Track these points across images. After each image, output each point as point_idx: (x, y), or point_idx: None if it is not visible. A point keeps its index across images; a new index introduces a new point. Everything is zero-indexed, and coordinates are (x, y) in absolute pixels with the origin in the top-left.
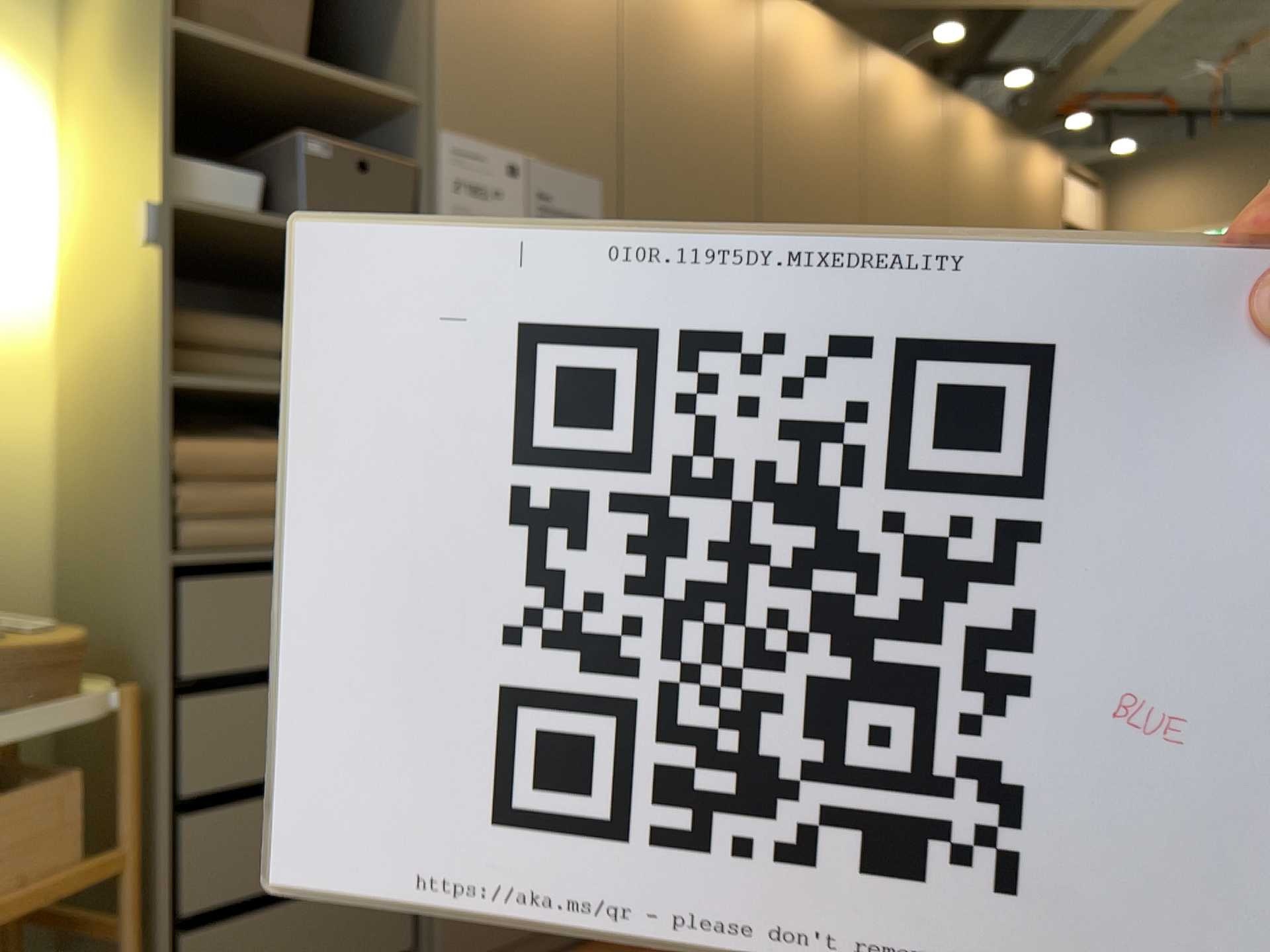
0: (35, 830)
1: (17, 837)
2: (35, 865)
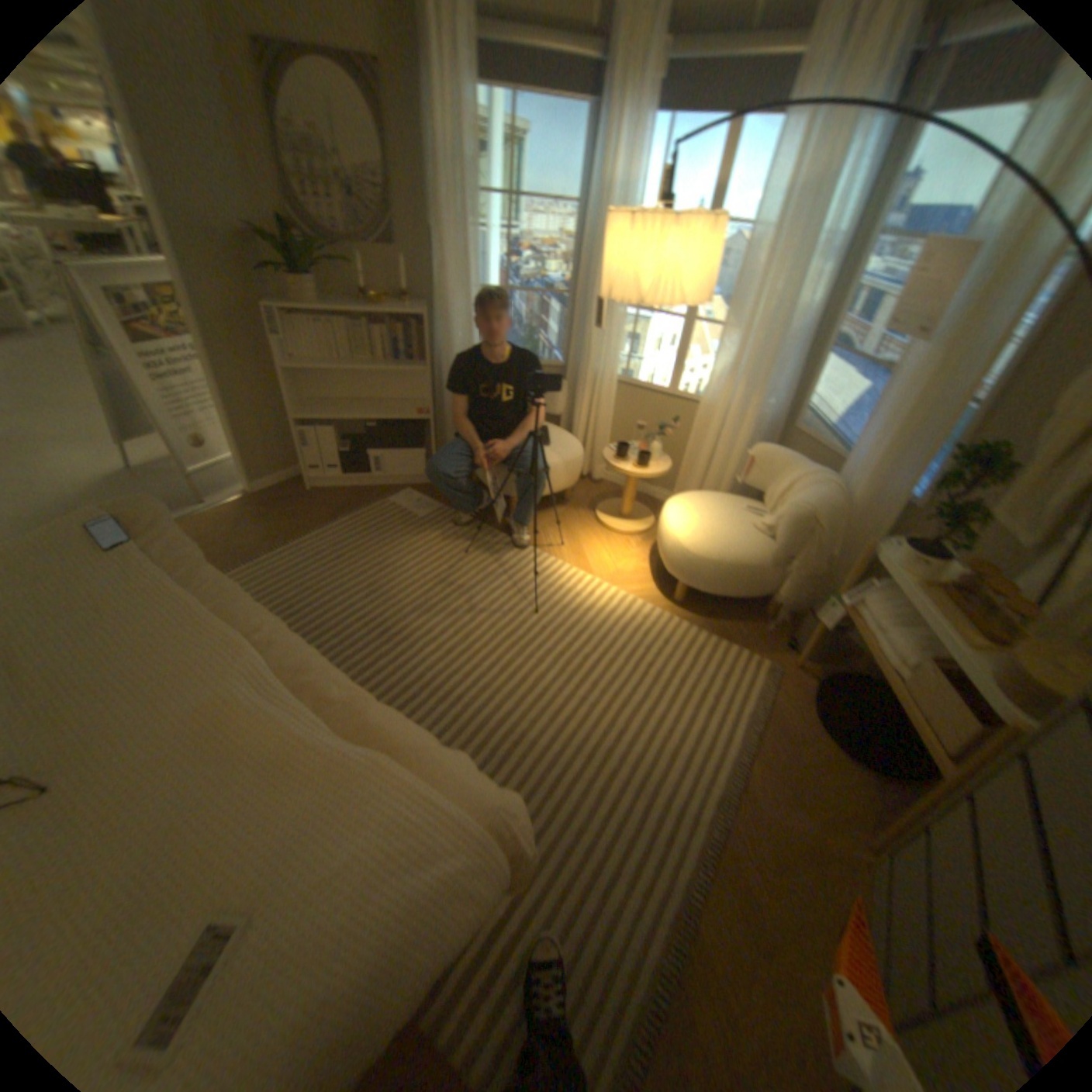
0: (954, 722)
1: (947, 713)
2: (943, 733)
